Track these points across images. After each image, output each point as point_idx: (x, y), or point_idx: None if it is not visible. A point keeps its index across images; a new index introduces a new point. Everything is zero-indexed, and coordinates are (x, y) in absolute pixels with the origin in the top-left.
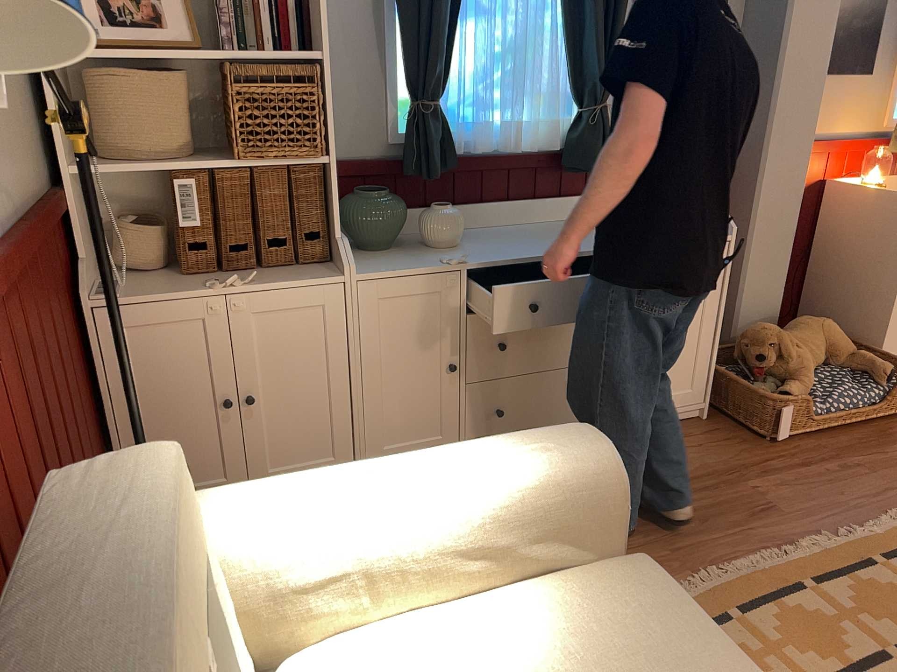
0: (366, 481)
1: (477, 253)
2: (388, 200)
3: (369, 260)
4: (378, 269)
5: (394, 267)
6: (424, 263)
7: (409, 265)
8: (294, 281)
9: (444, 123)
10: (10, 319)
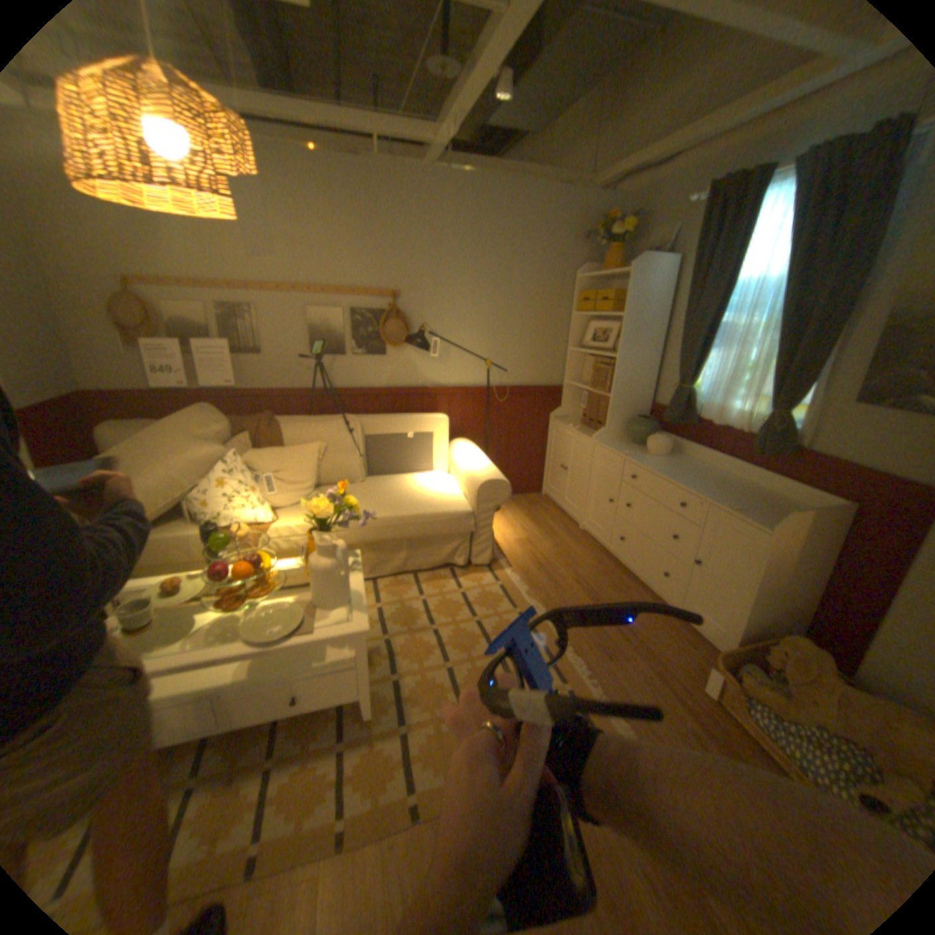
0: (472, 455)
1: (646, 459)
2: (638, 423)
3: (617, 443)
4: (606, 444)
5: (610, 446)
6: (619, 450)
7: (615, 448)
8: (585, 435)
9: (691, 398)
10: (492, 402)
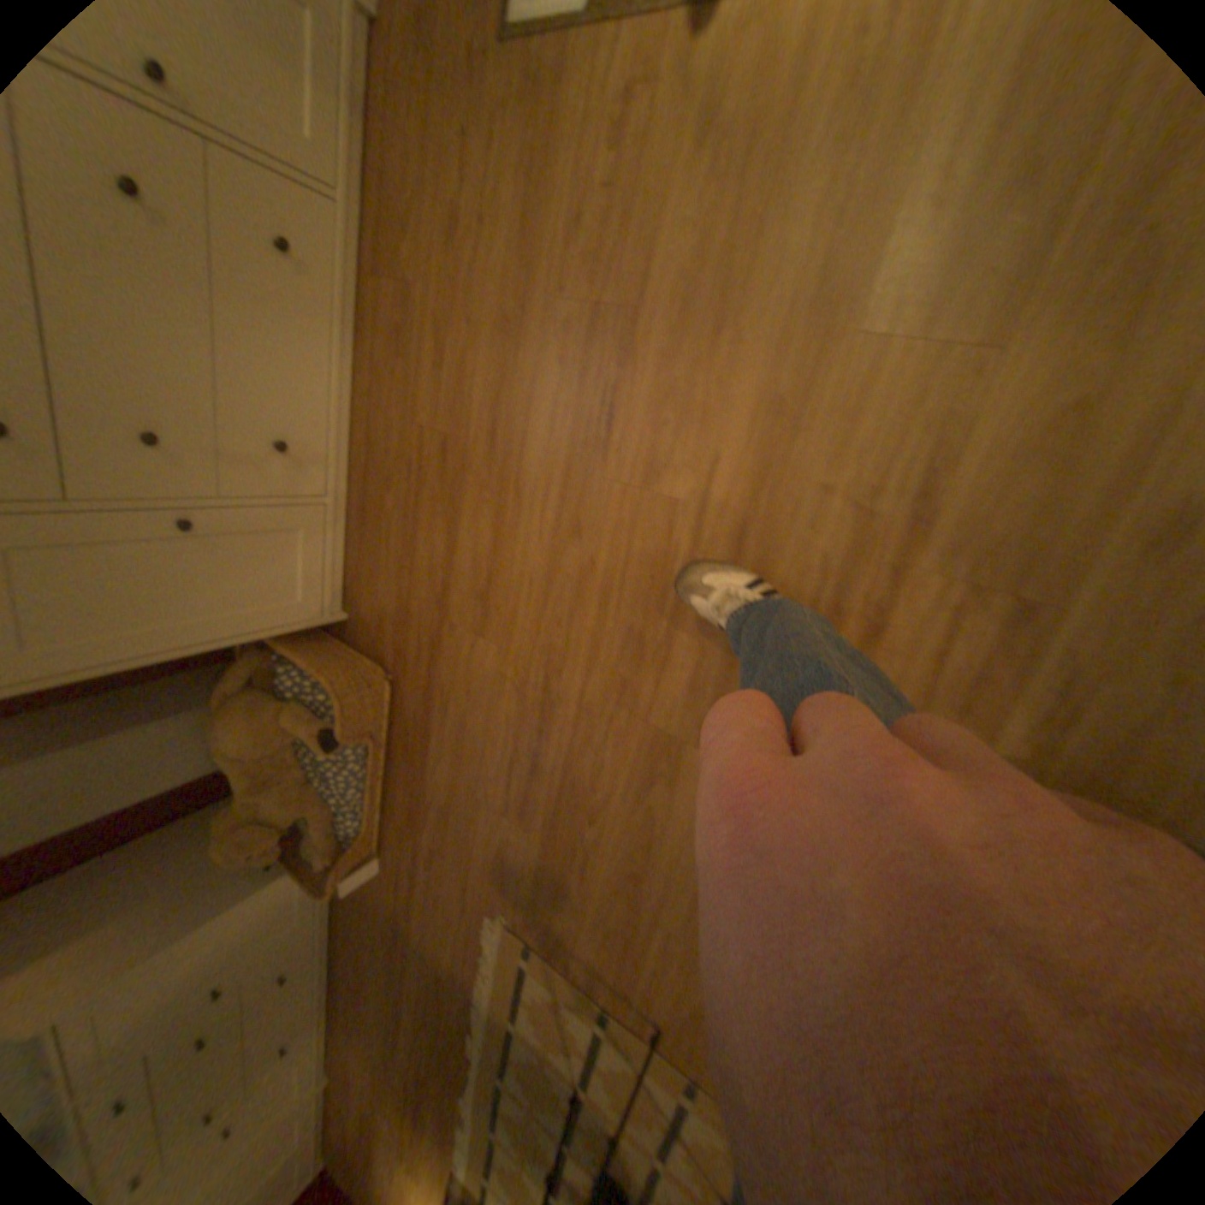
0: None
1: None
2: None
3: None
4: None
5: None
6: None
7: None
8: None
9: None
10: None
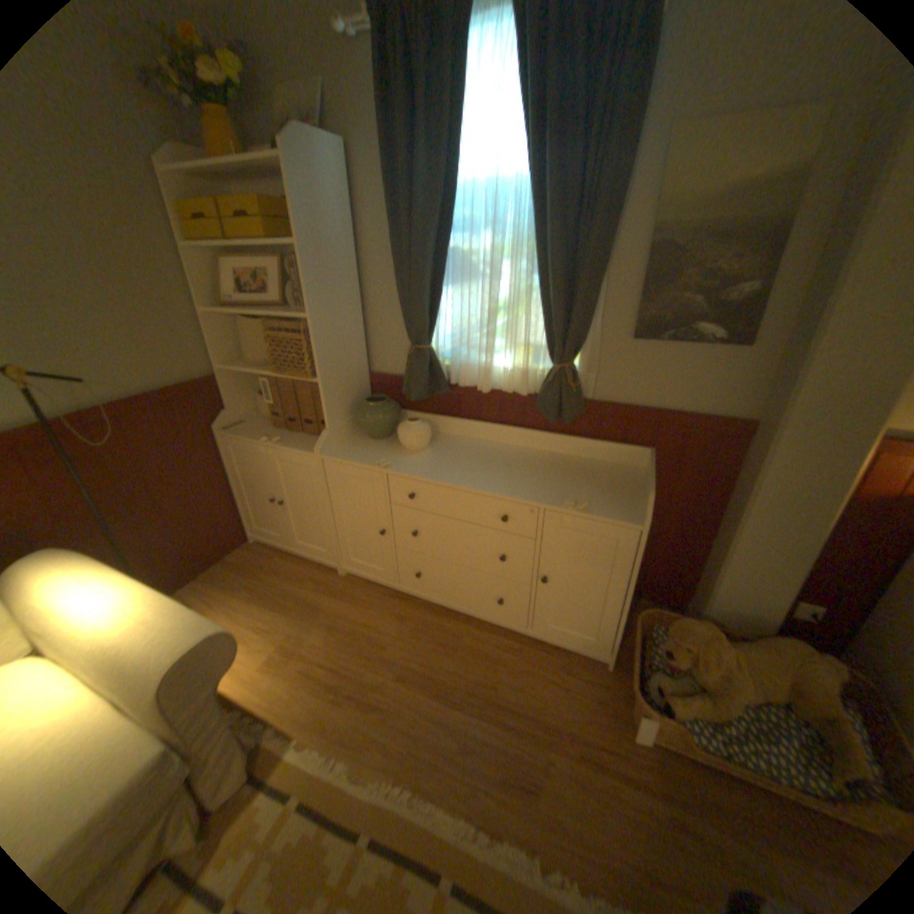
0: (89, 594)
1: (414, 462)
2: (374, 410)
3: (354, 445)
4: (341, 454)
5: (350, 456)
6: (369, 459)
7: (359, 457)
8: (297, 447)
9: (434, 360)
10: (77, 445)
